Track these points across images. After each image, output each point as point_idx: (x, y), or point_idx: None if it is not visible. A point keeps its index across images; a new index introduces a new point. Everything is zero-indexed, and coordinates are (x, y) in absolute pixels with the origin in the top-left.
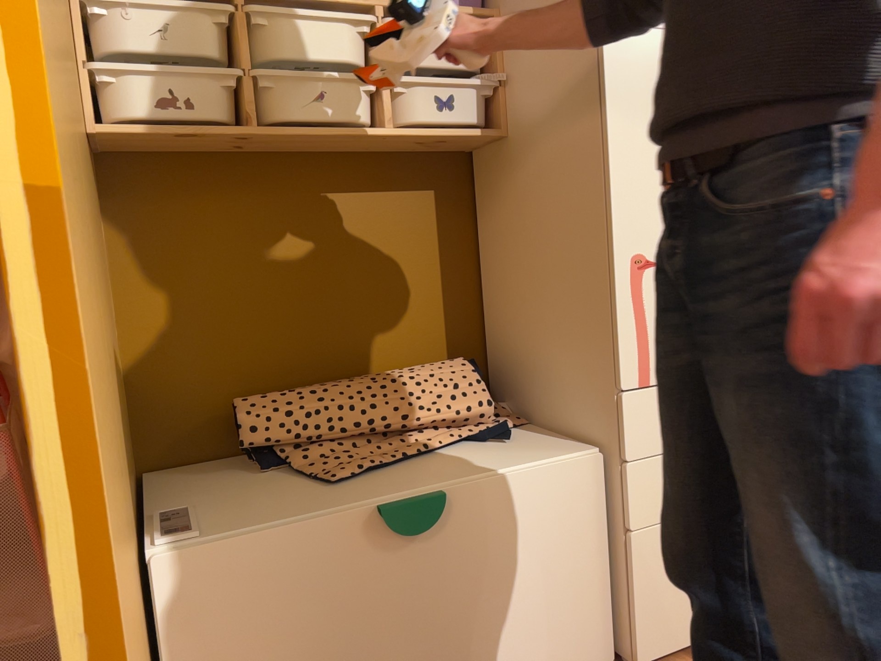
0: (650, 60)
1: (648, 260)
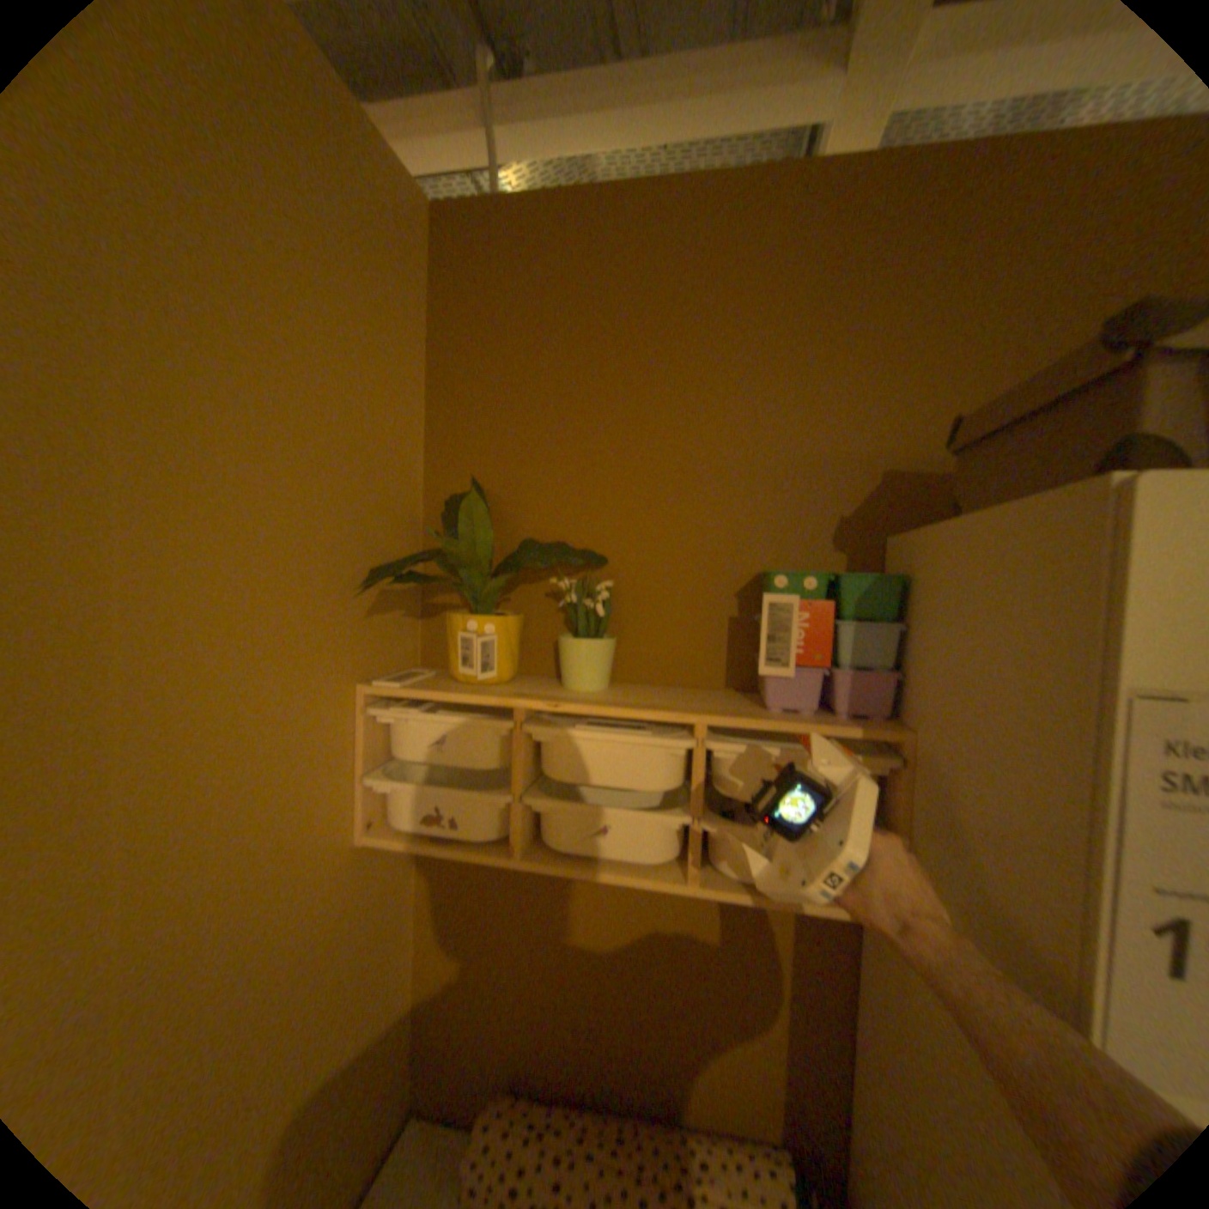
0: None
1: None
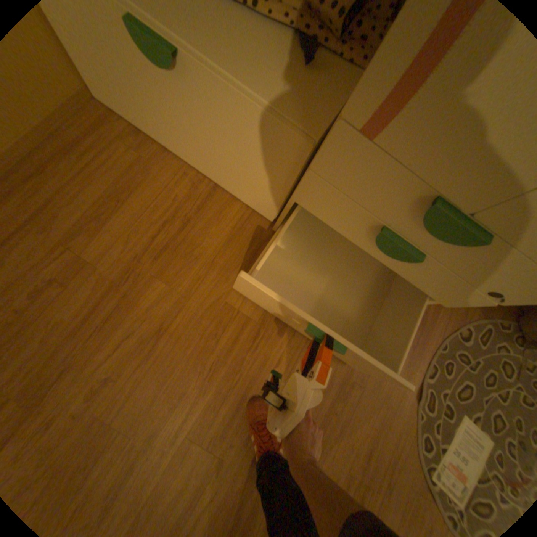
0: None
1: None
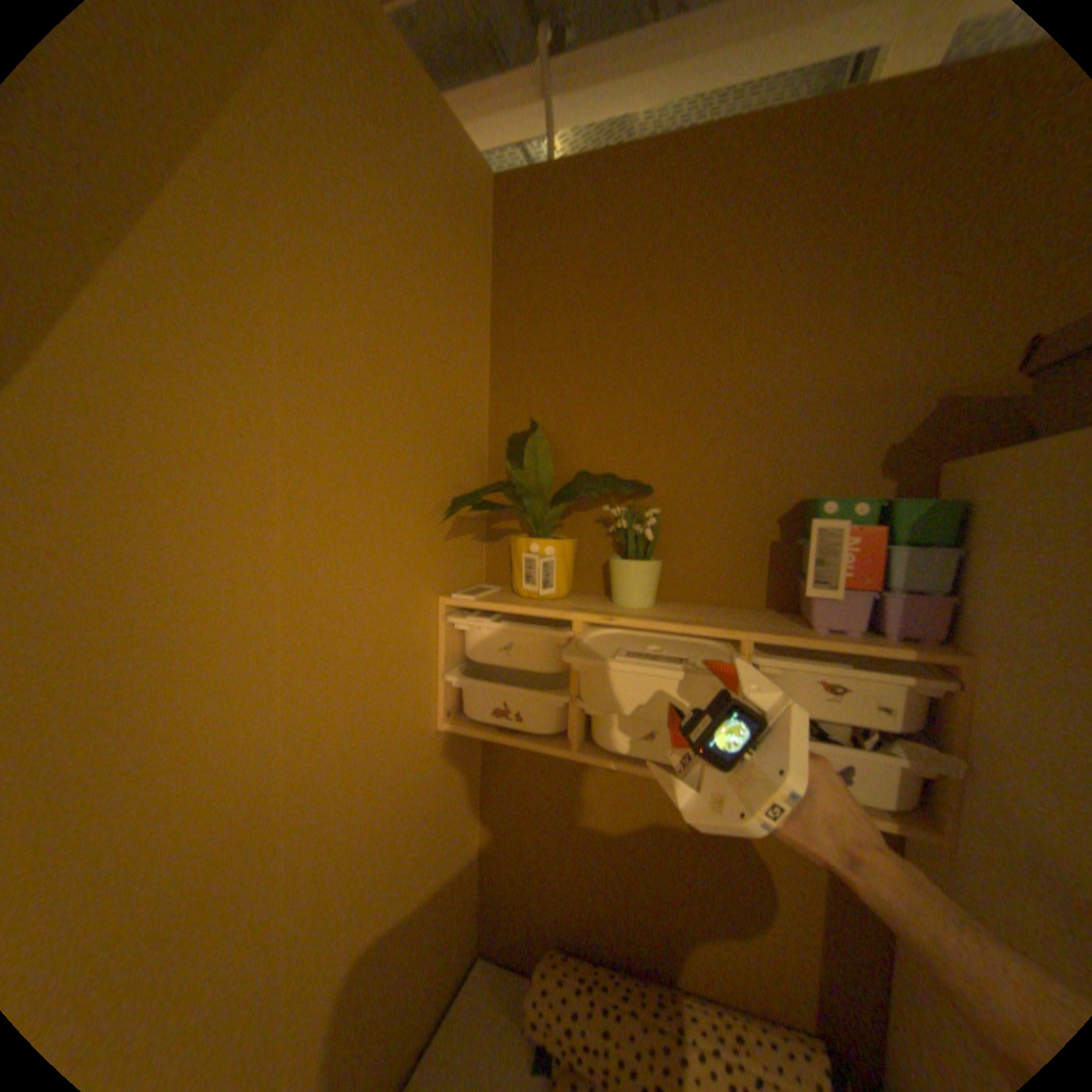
0: None
1: None
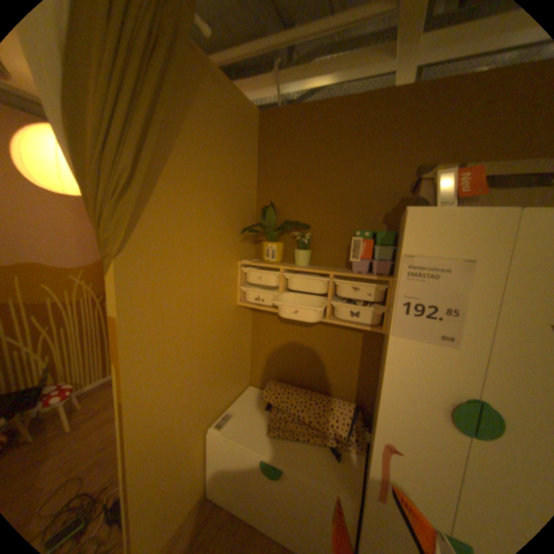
0: (422, 358)
1: (397, 450)
